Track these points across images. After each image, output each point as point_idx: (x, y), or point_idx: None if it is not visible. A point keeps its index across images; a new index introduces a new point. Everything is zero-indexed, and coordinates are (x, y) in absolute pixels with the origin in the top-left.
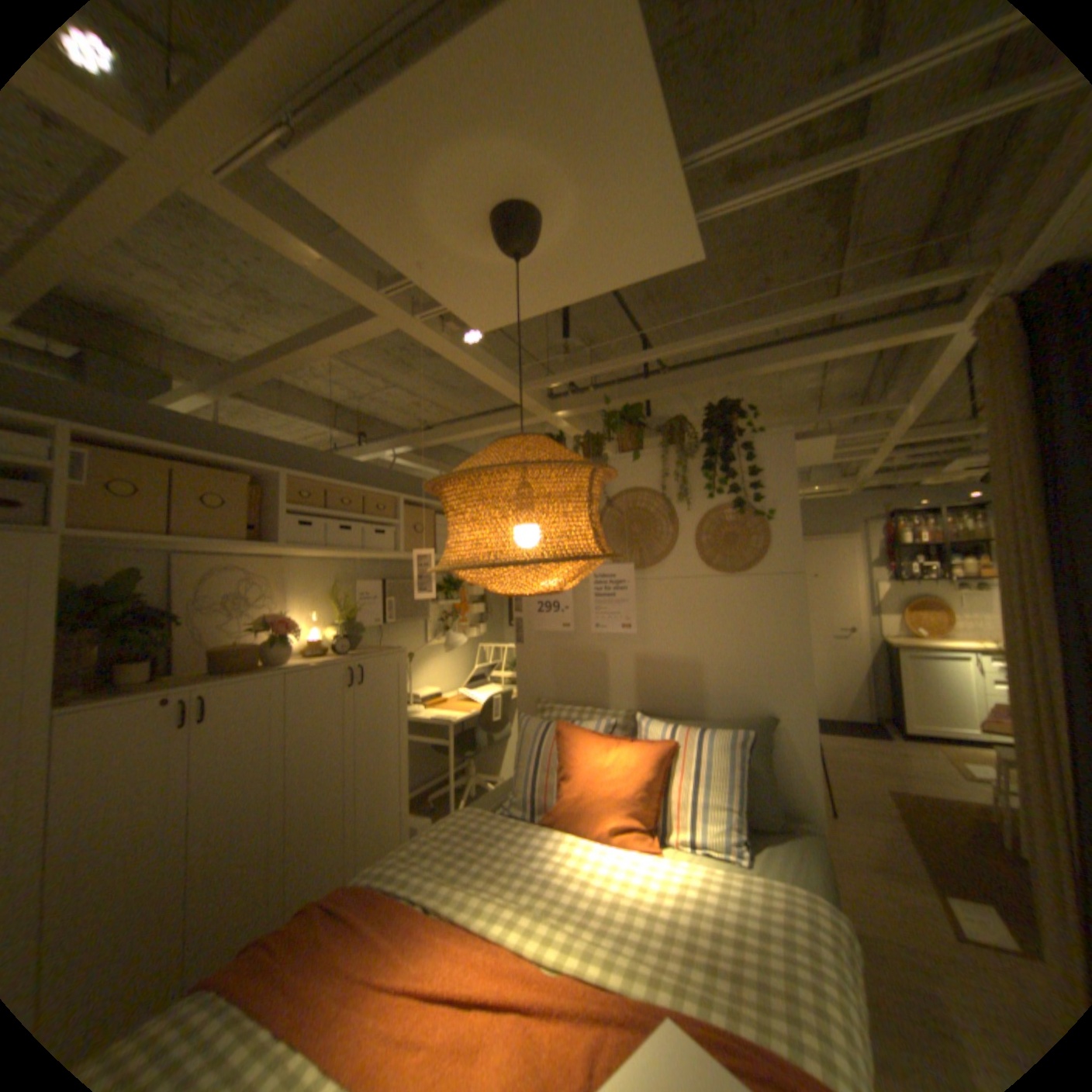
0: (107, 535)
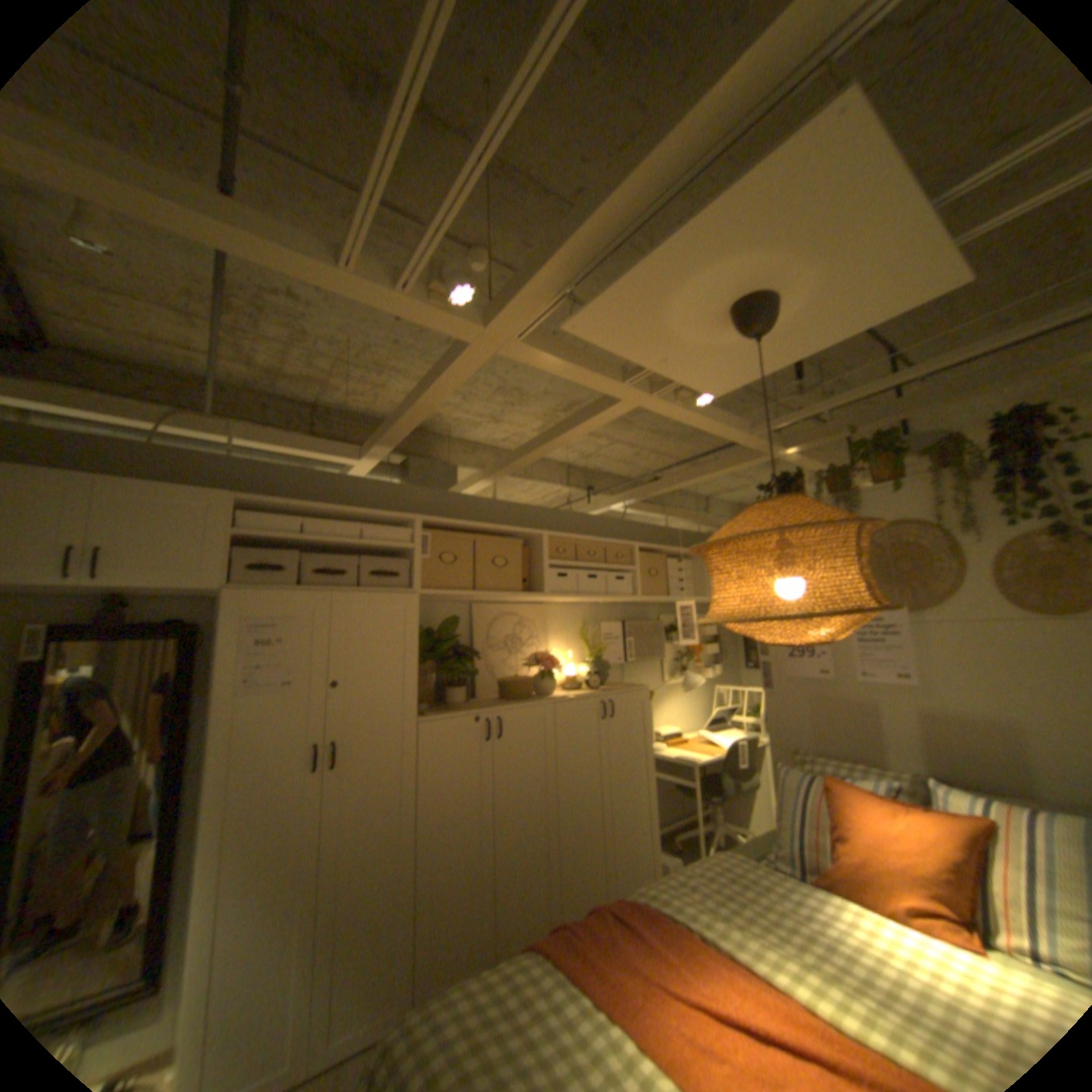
0: (442, 593)
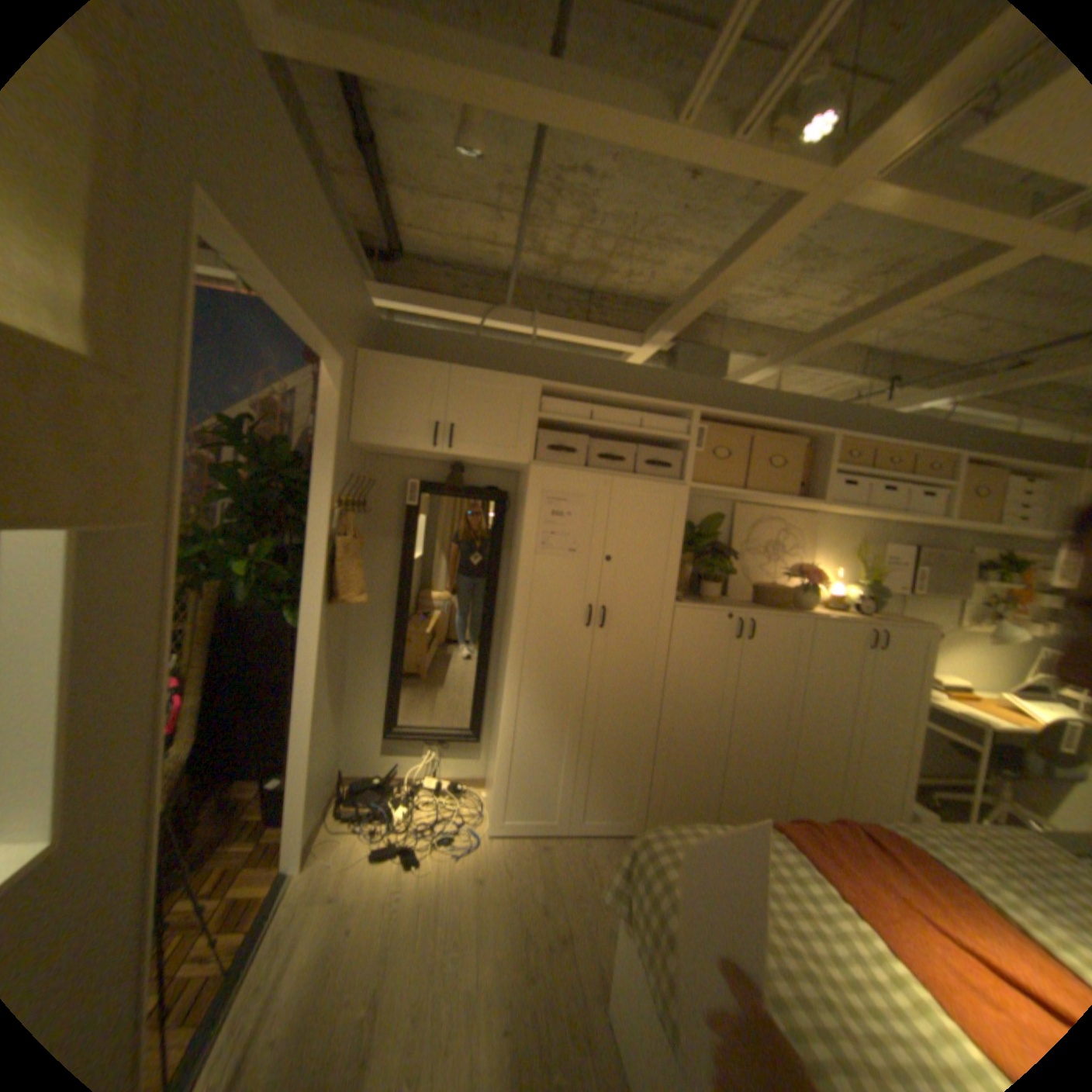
0: (712, 490)
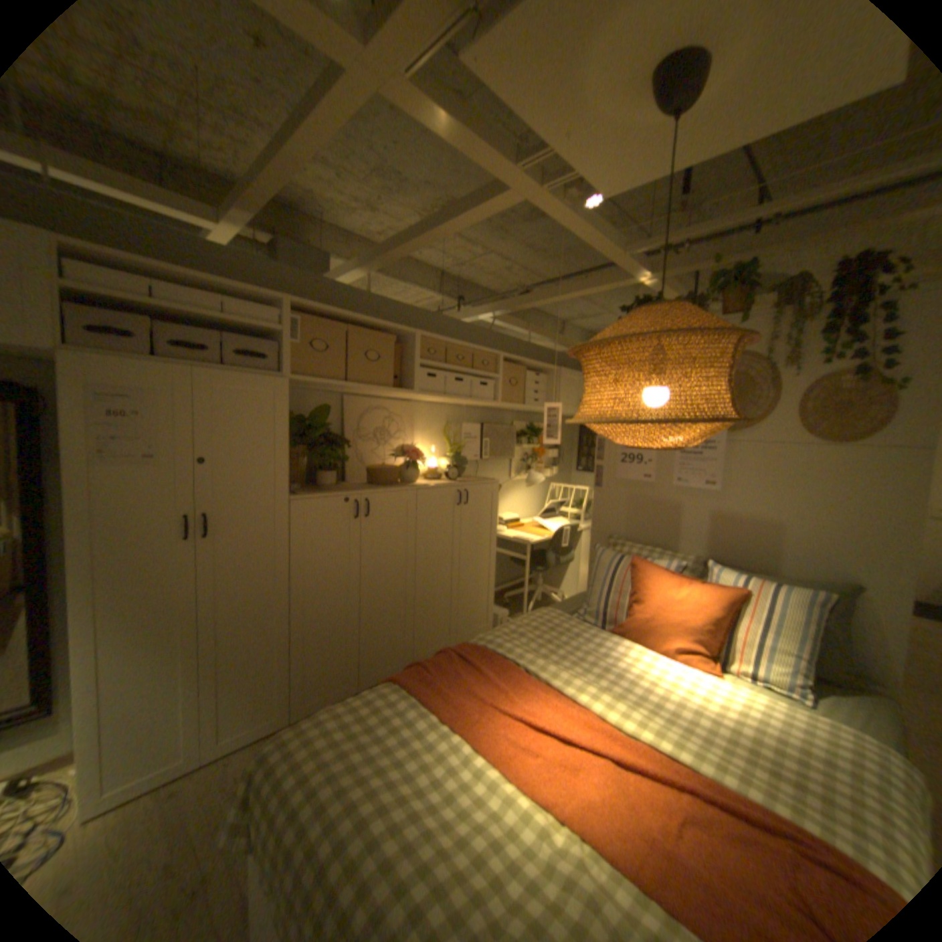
0: (313, 381)
